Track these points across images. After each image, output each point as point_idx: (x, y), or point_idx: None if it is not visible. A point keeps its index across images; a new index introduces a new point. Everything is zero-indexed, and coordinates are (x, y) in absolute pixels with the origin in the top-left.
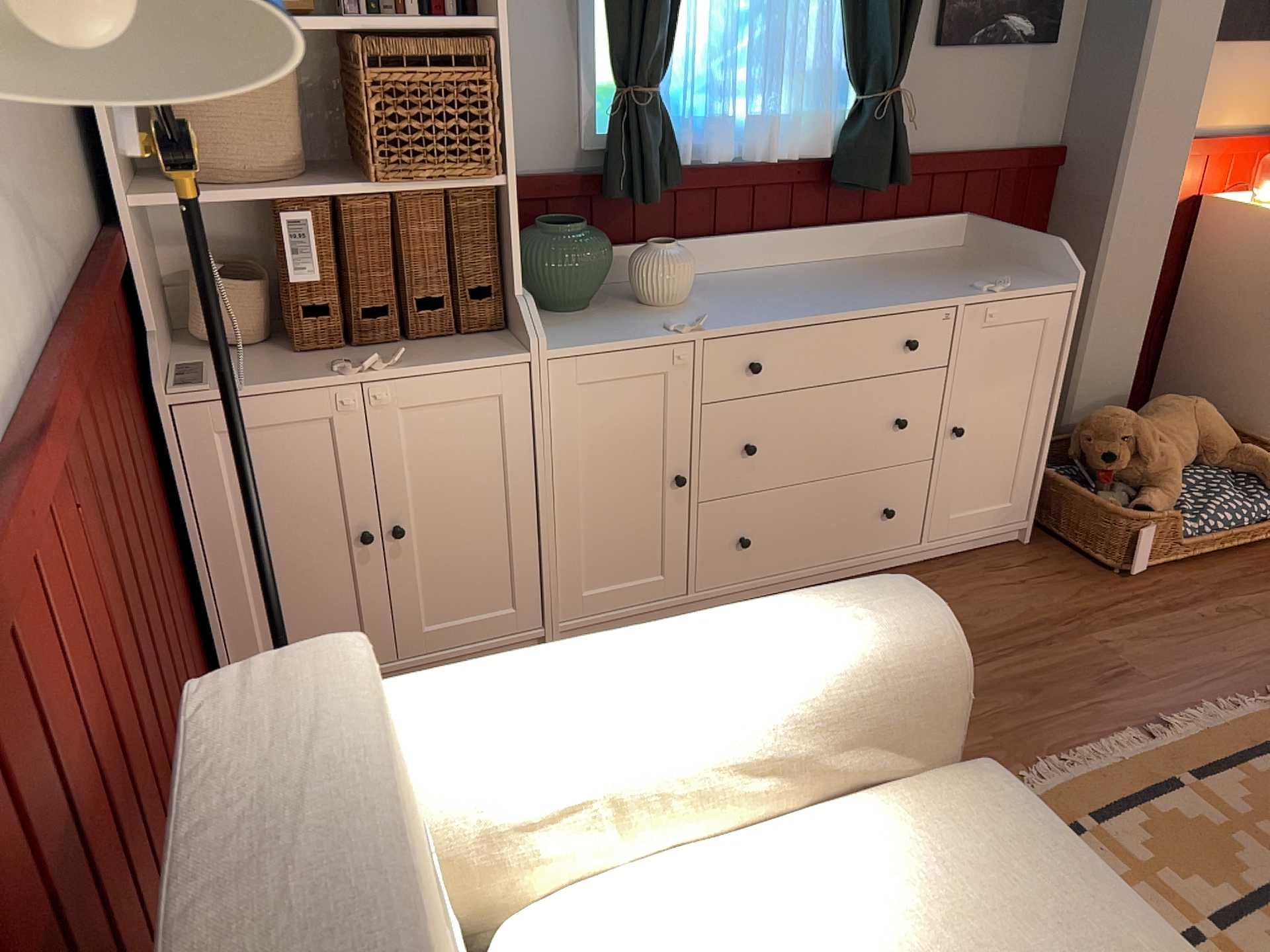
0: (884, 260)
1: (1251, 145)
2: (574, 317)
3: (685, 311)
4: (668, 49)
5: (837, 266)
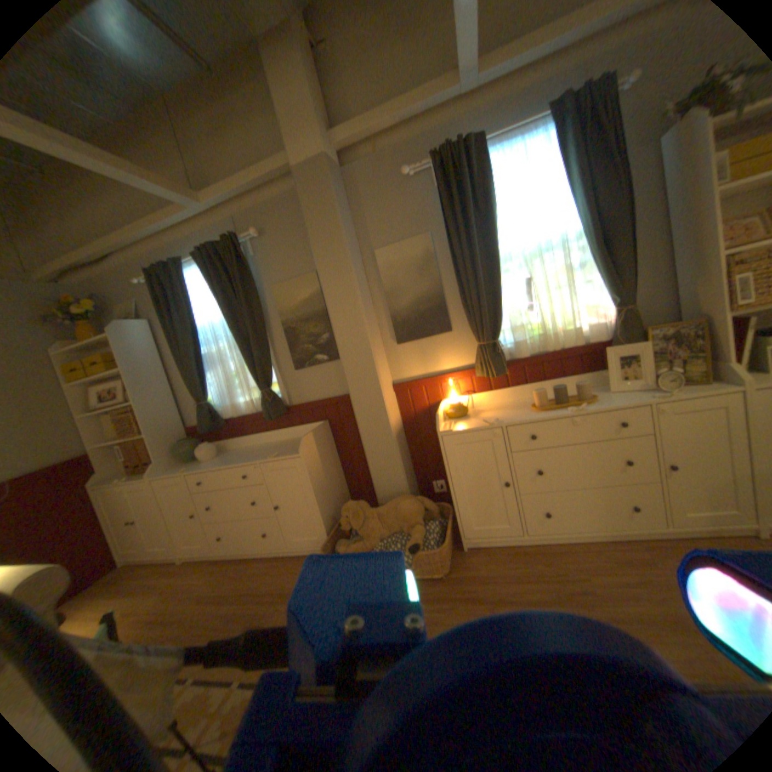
0: (291, 440)
1: (457, 375)
2: (180, 466)
3: (201, 464)
4: (202, 392)
5: (275, 443)
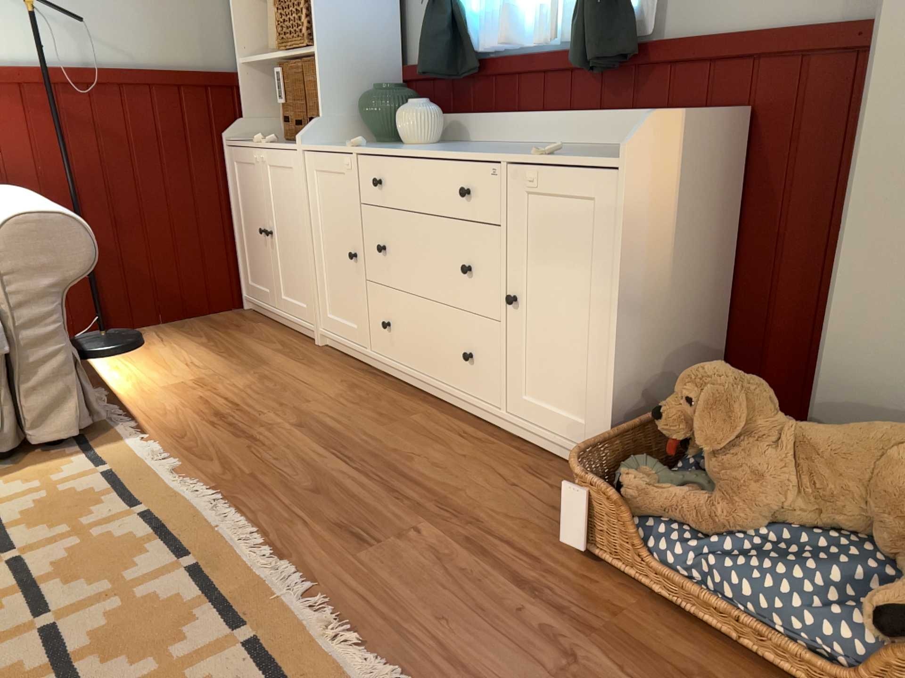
0: (618, 148)
1: None
2: (367, 144)
3: (399, 147)
4: None
5: (573, 147)
